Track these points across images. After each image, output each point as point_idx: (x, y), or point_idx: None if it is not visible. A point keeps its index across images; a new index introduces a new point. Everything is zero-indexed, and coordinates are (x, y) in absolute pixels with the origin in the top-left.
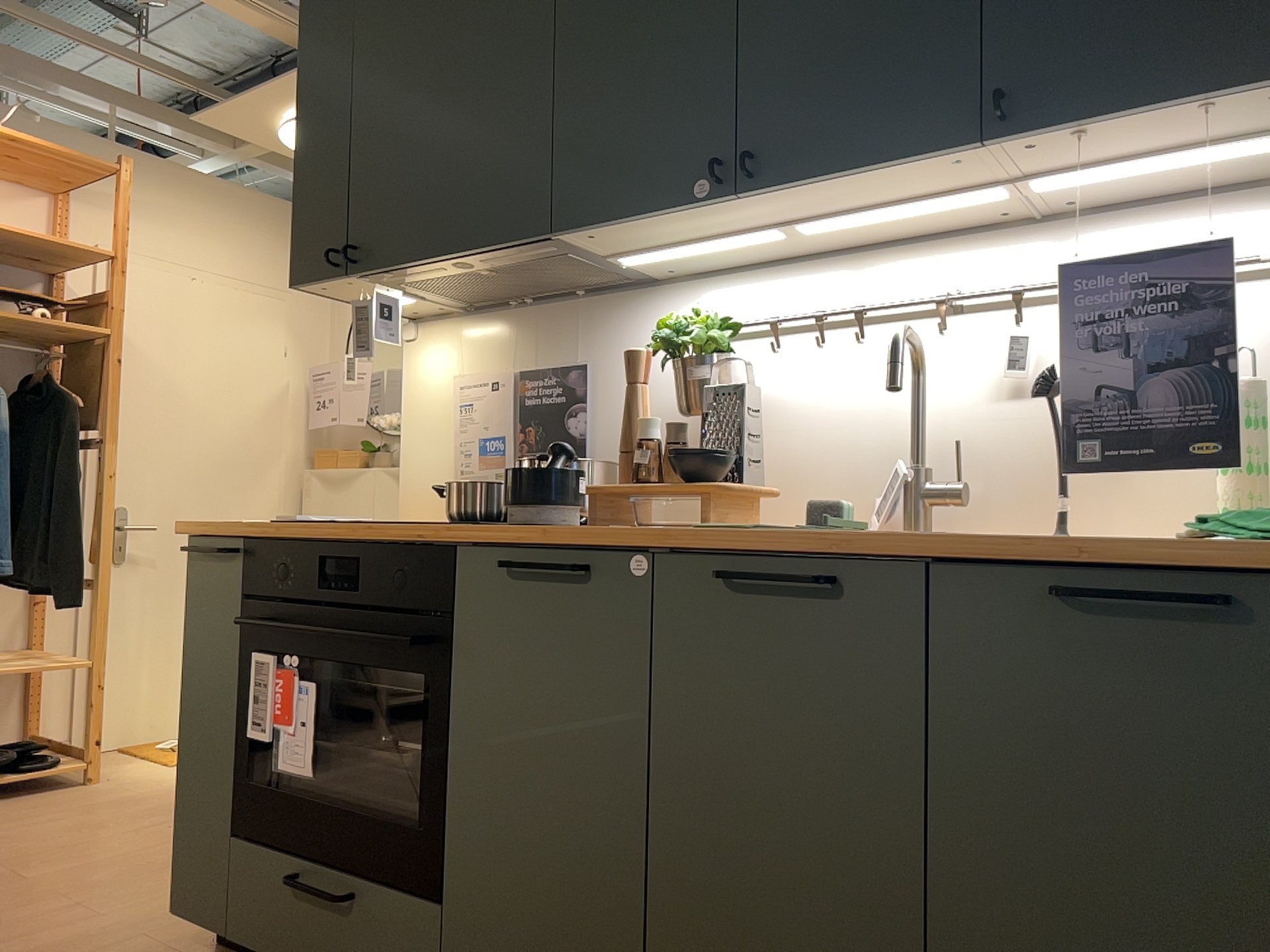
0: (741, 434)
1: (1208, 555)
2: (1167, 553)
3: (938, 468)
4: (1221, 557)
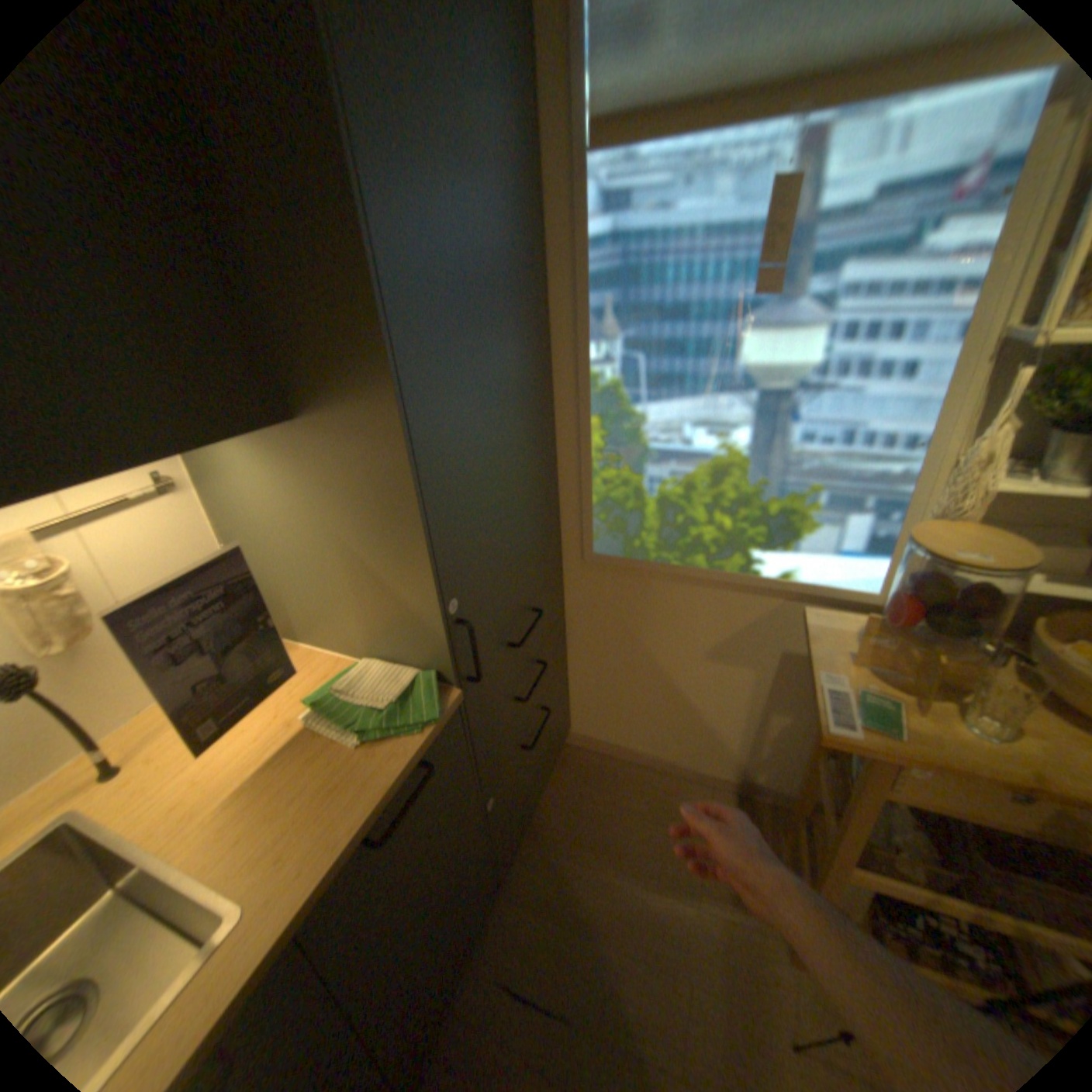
0: None
1: (418, 759)
2: (389, 771)
3: None
4: (409, 752)
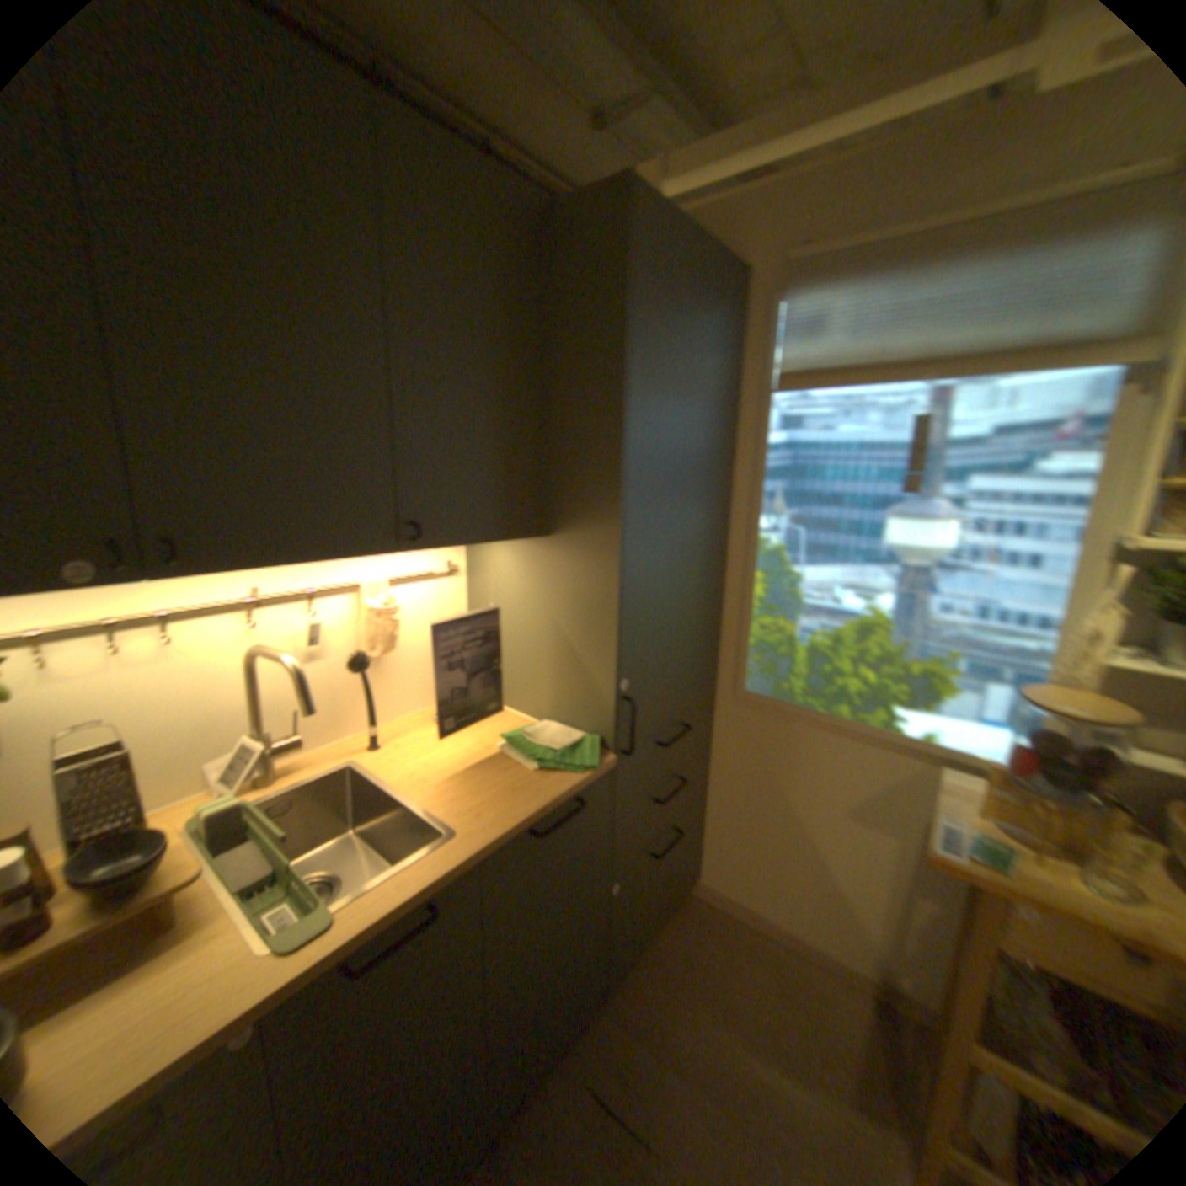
0: (124, 799)
1: (578, 790)
2: (557, 792)
3: (271, 729)
4: (572, 785)
